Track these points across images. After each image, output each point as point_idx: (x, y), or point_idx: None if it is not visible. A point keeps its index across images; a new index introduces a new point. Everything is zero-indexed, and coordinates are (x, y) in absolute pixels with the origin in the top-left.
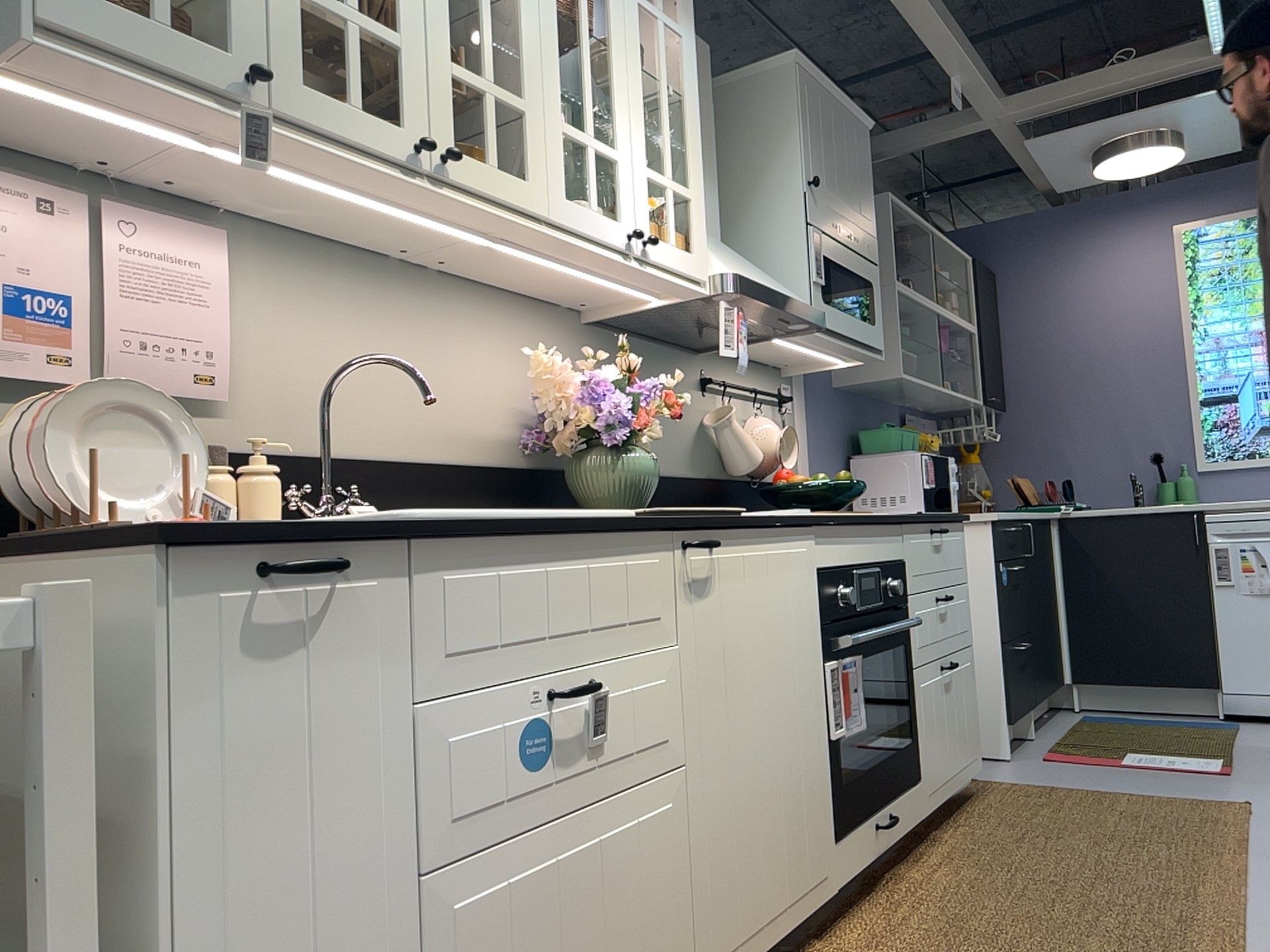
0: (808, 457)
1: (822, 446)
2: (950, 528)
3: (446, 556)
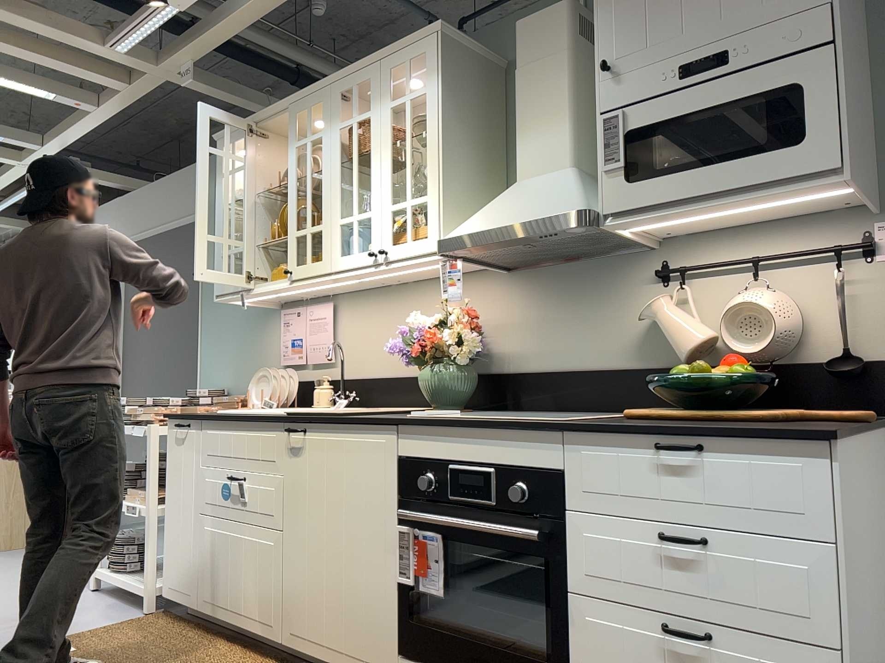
0: None
1: None
2: (738, 447)
3: (209, 425)
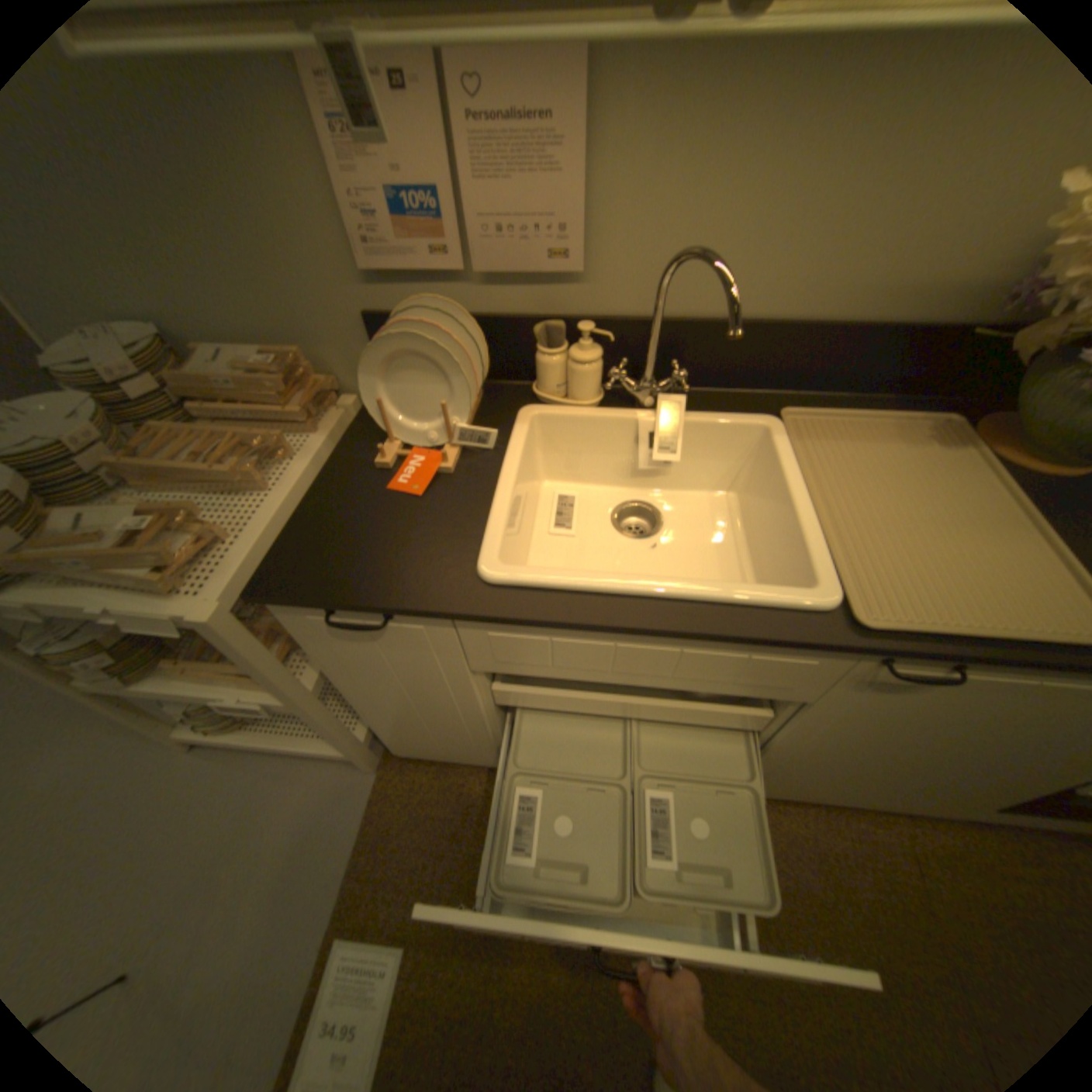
0: None
1: None
2: None
3: (498, 626)
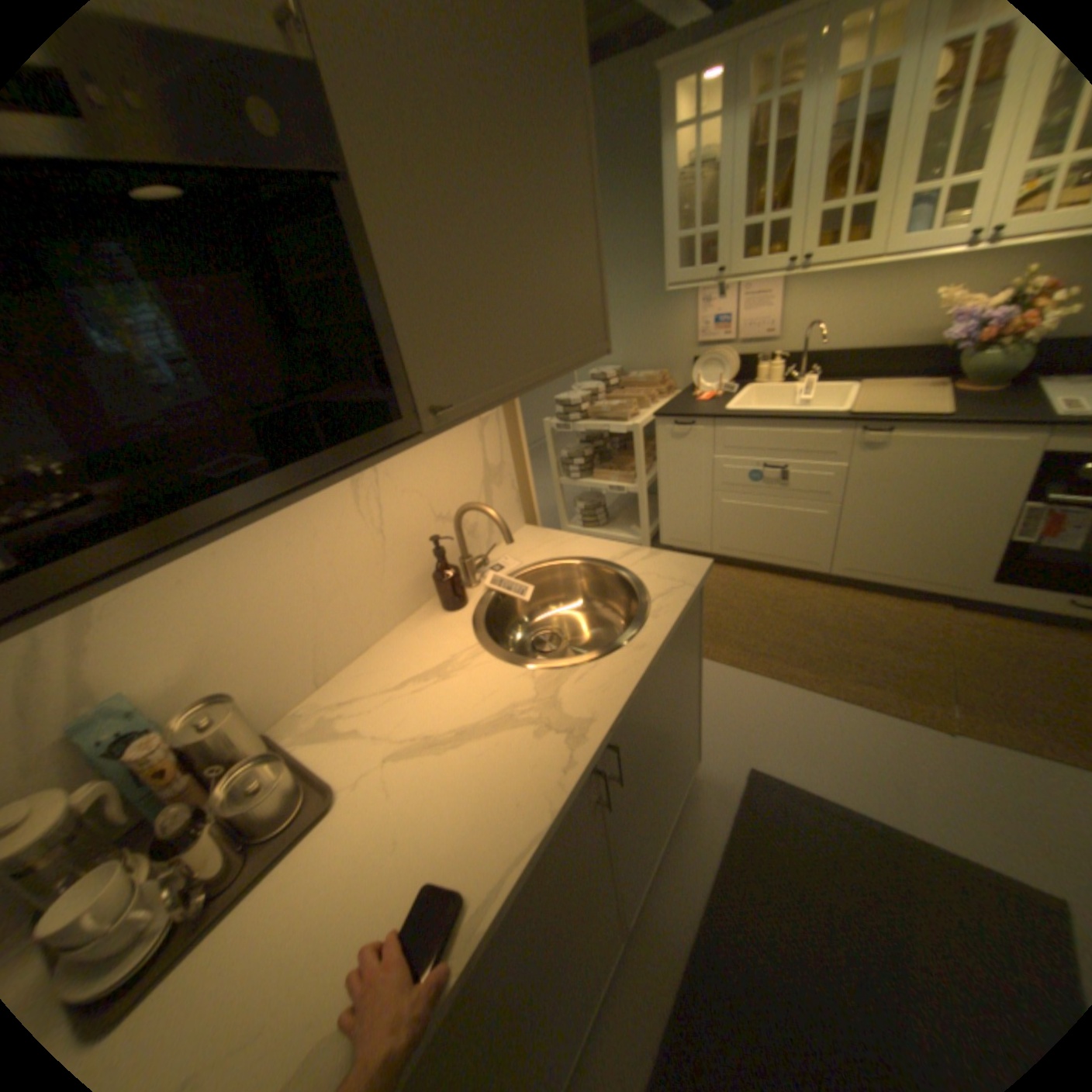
0: None
1: None
2: None
3: (730, 424)
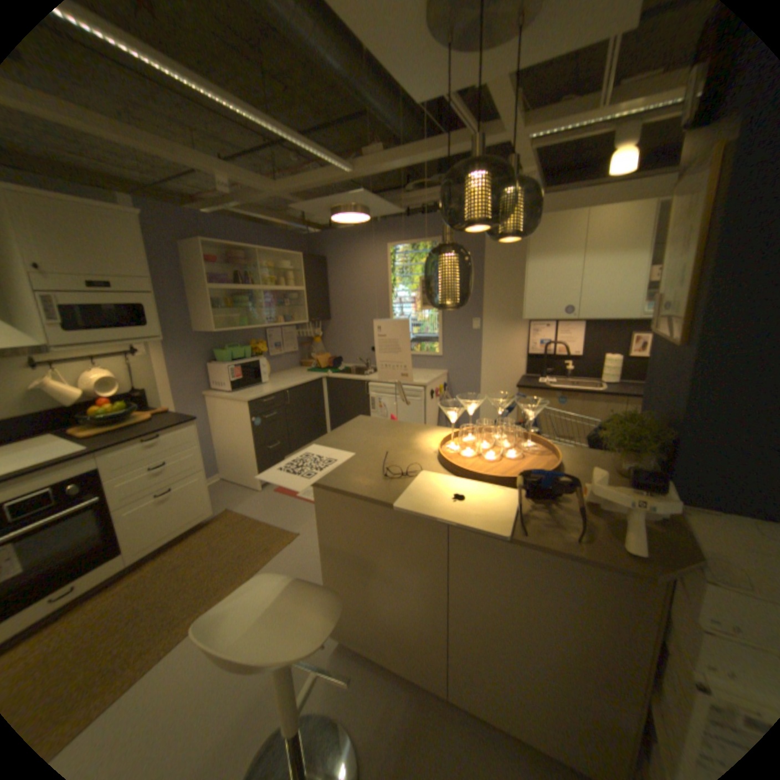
0: (164, 371)
1: (180, 363)
2: (171, 430)
3: None
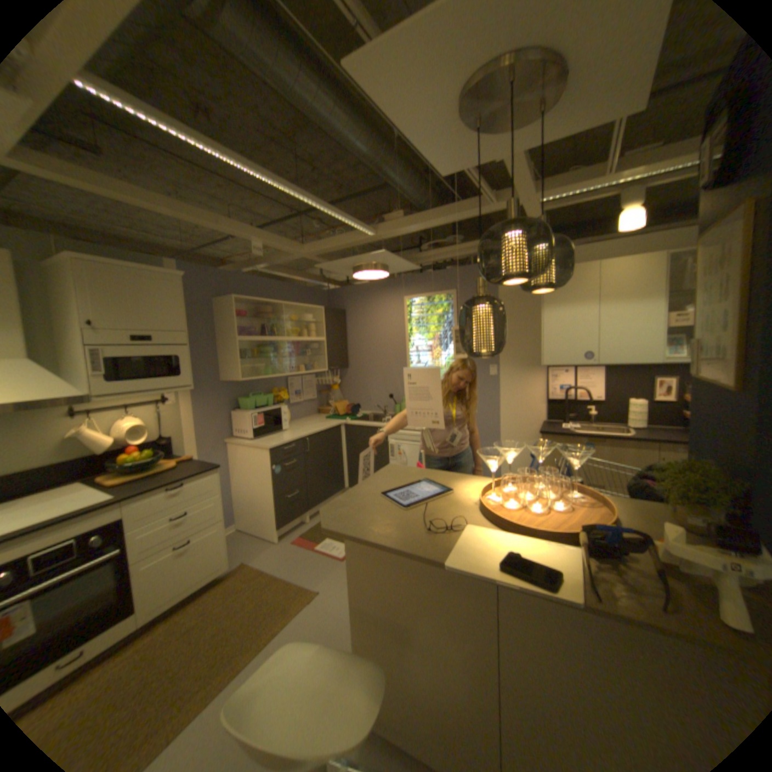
0: (189, 420)
1: (205, 411)
2: (194, 479)
3: None
